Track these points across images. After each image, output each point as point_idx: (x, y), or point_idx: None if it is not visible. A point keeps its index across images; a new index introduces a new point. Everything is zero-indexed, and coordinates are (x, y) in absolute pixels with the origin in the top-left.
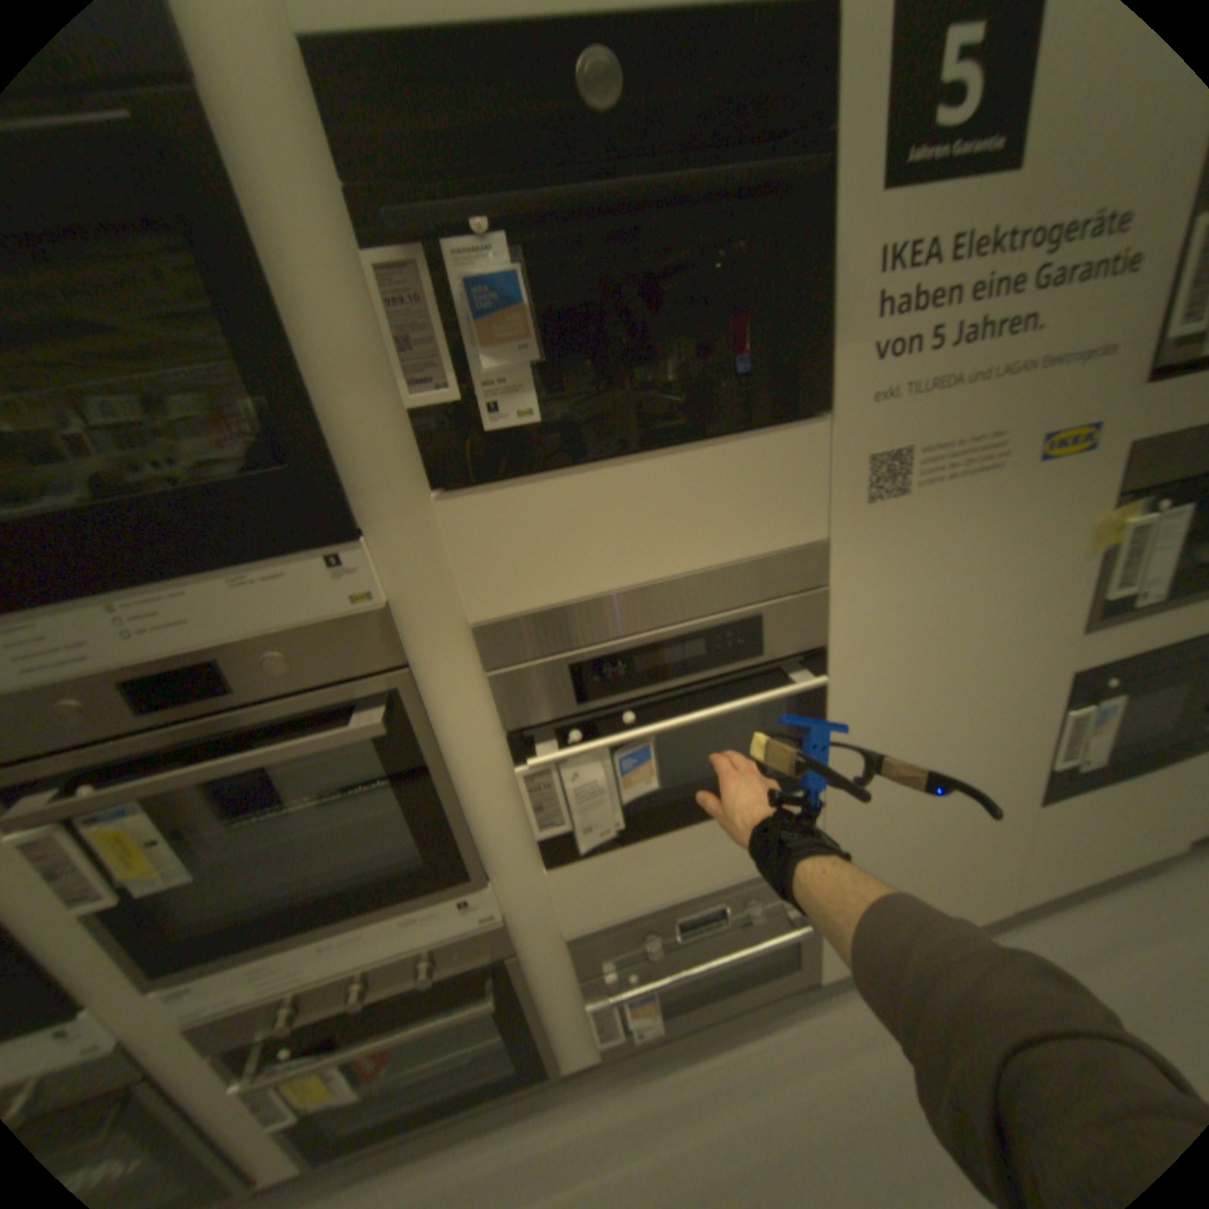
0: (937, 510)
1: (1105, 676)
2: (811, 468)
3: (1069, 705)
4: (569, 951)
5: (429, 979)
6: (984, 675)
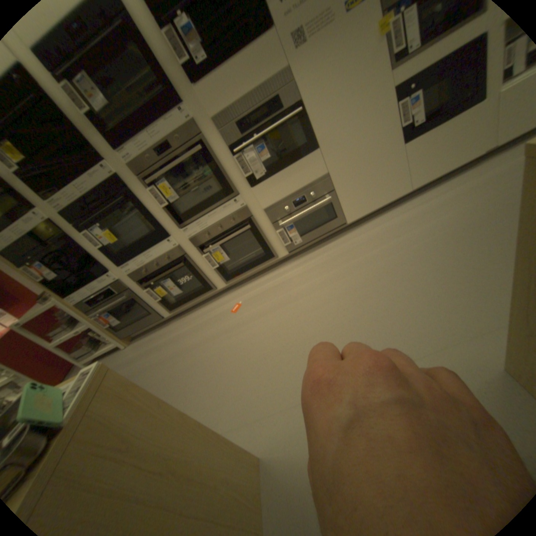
0: (318, 44)
1: (408, 85)
2: (275, 45)
3: (398, 100)
4: (266, 213)
5: (234, 220)
6: (359, 97)
